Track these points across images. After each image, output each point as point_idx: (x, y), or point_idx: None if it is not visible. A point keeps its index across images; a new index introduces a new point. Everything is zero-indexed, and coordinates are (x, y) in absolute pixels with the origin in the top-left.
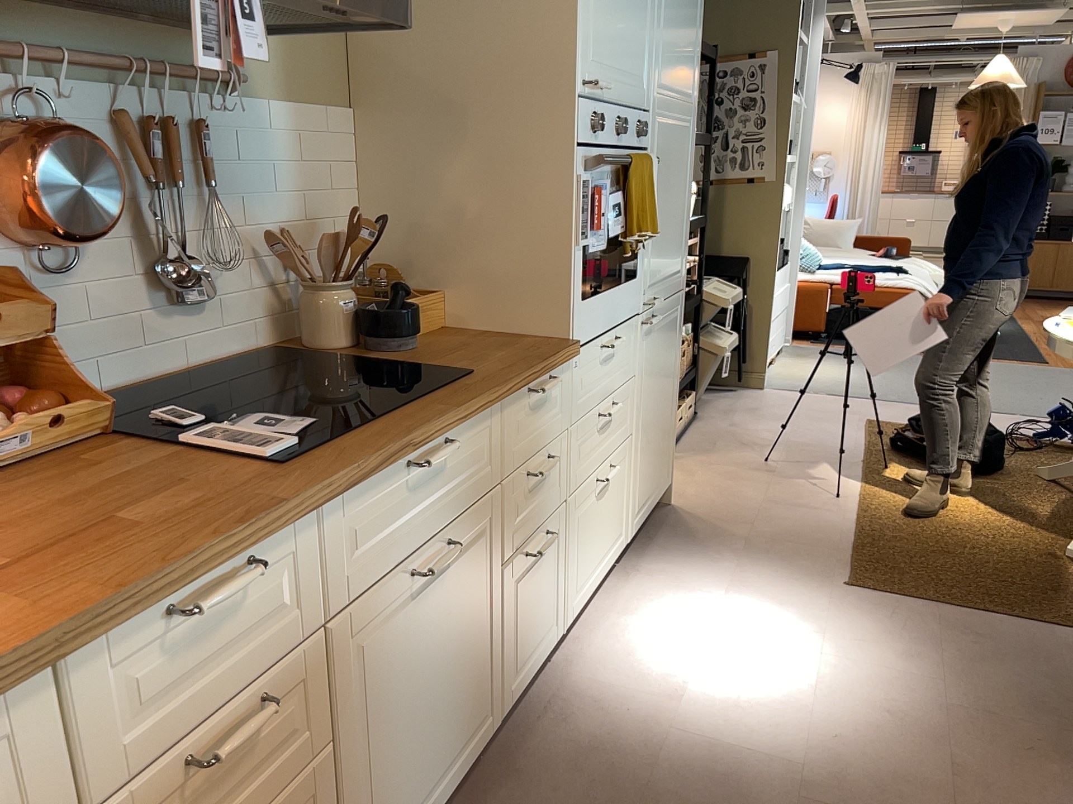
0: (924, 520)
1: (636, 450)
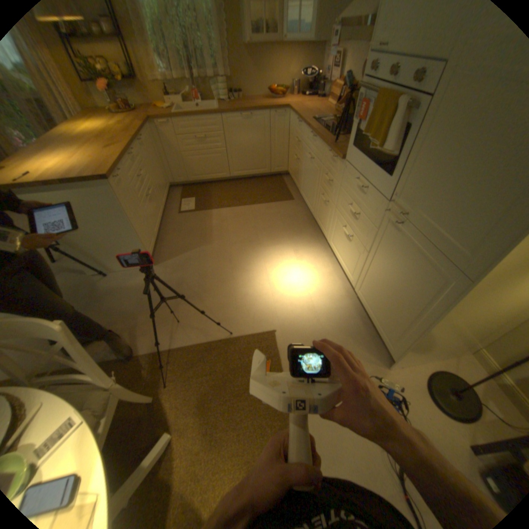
0: (251, 450)
1: (366, 265)
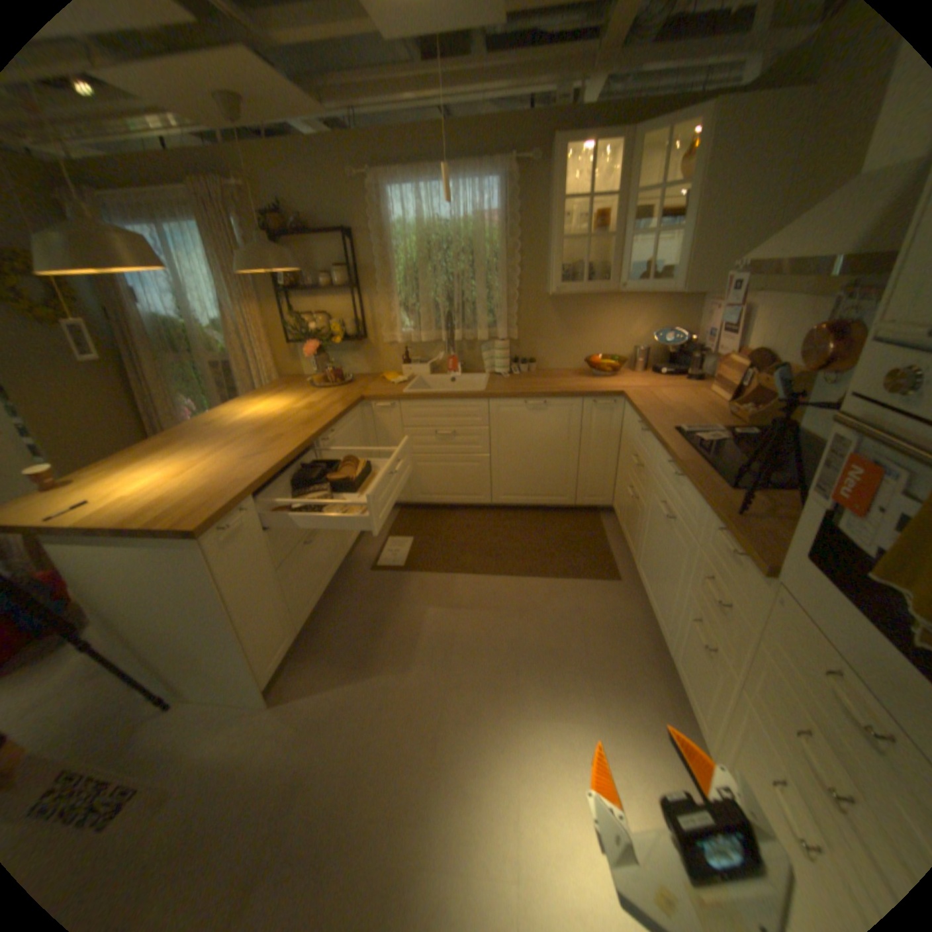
0: None
1: None
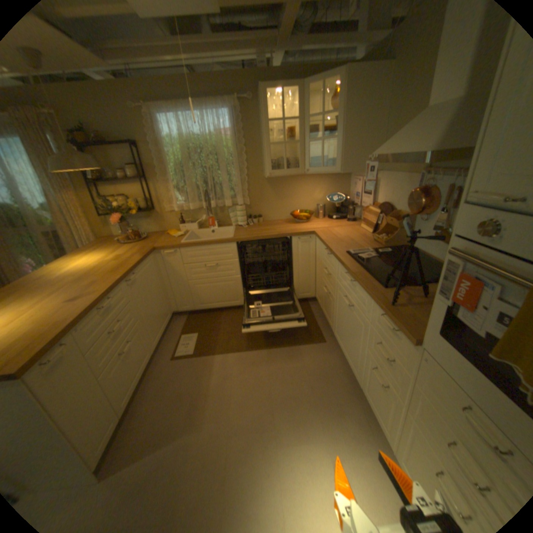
0: None
1: None
